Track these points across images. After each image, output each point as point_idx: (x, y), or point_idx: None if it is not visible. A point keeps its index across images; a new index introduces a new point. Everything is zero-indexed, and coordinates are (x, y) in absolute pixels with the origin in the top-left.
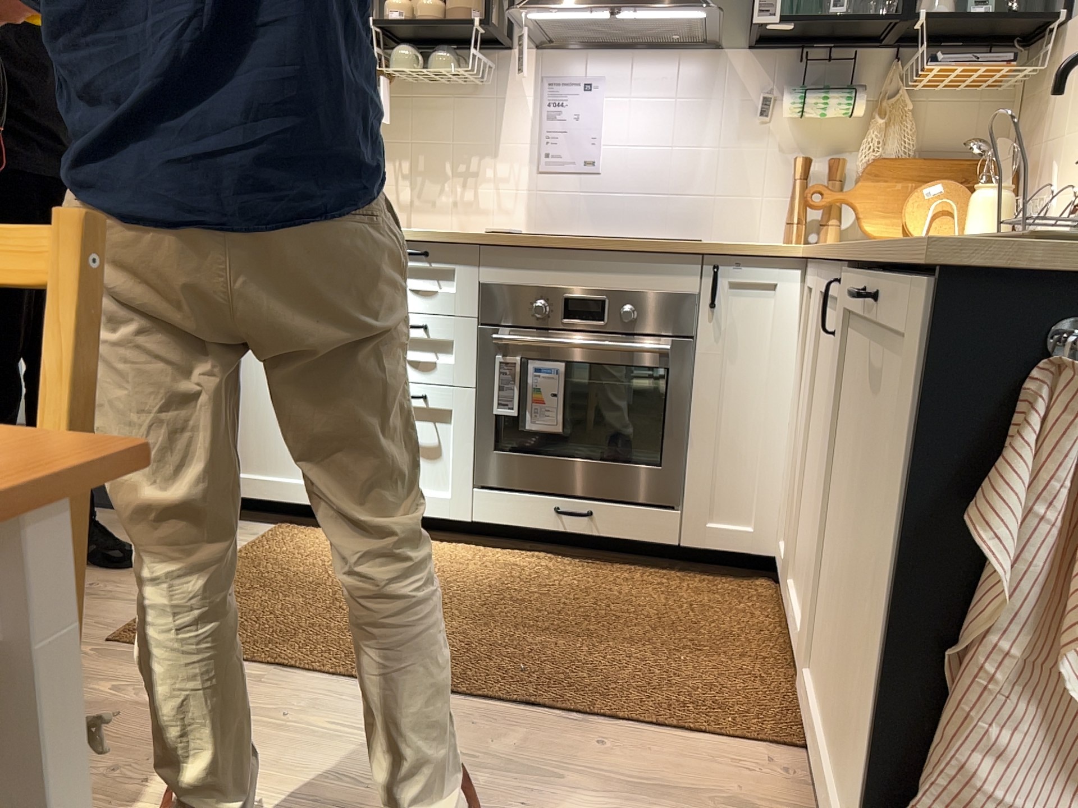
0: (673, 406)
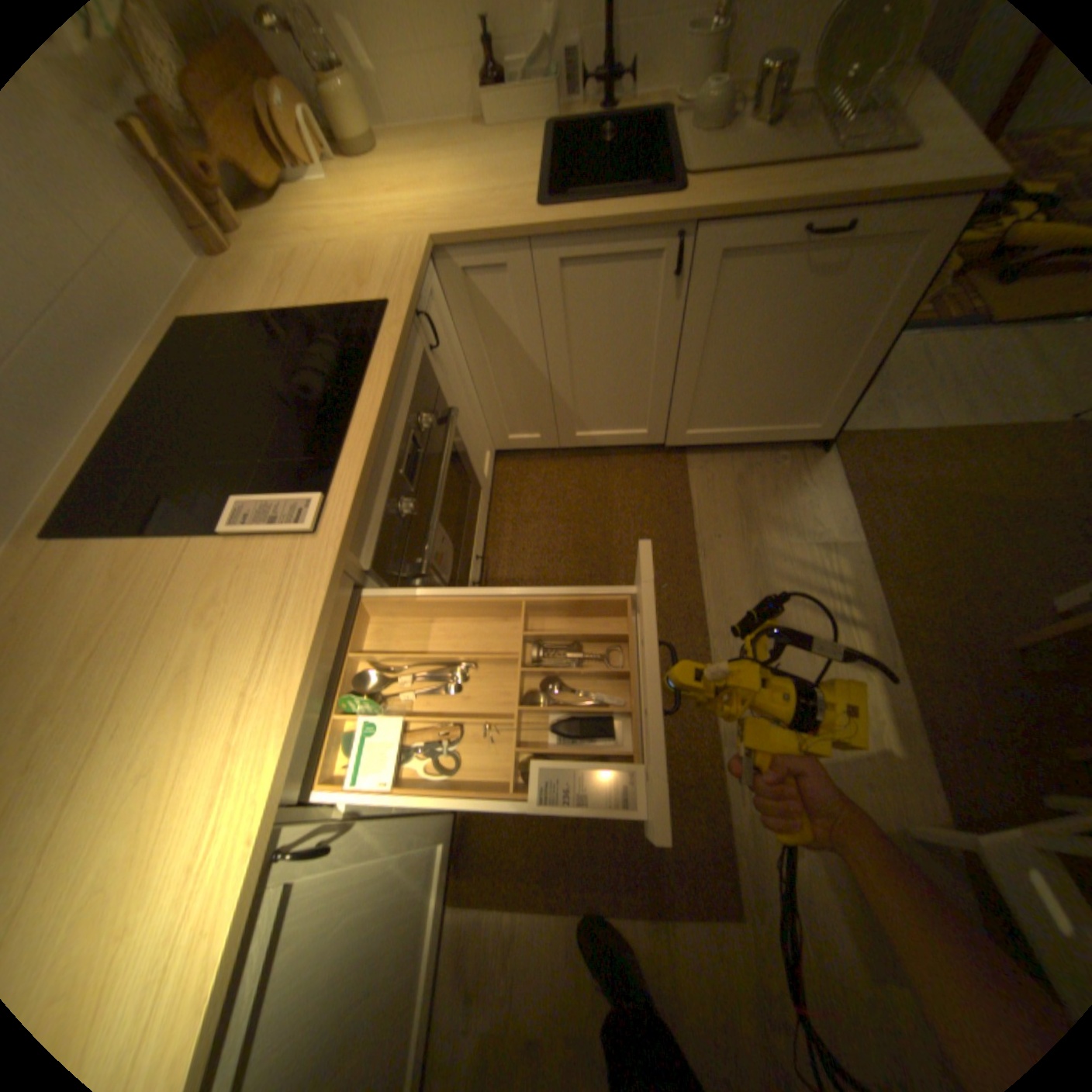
0: (450, 447)
